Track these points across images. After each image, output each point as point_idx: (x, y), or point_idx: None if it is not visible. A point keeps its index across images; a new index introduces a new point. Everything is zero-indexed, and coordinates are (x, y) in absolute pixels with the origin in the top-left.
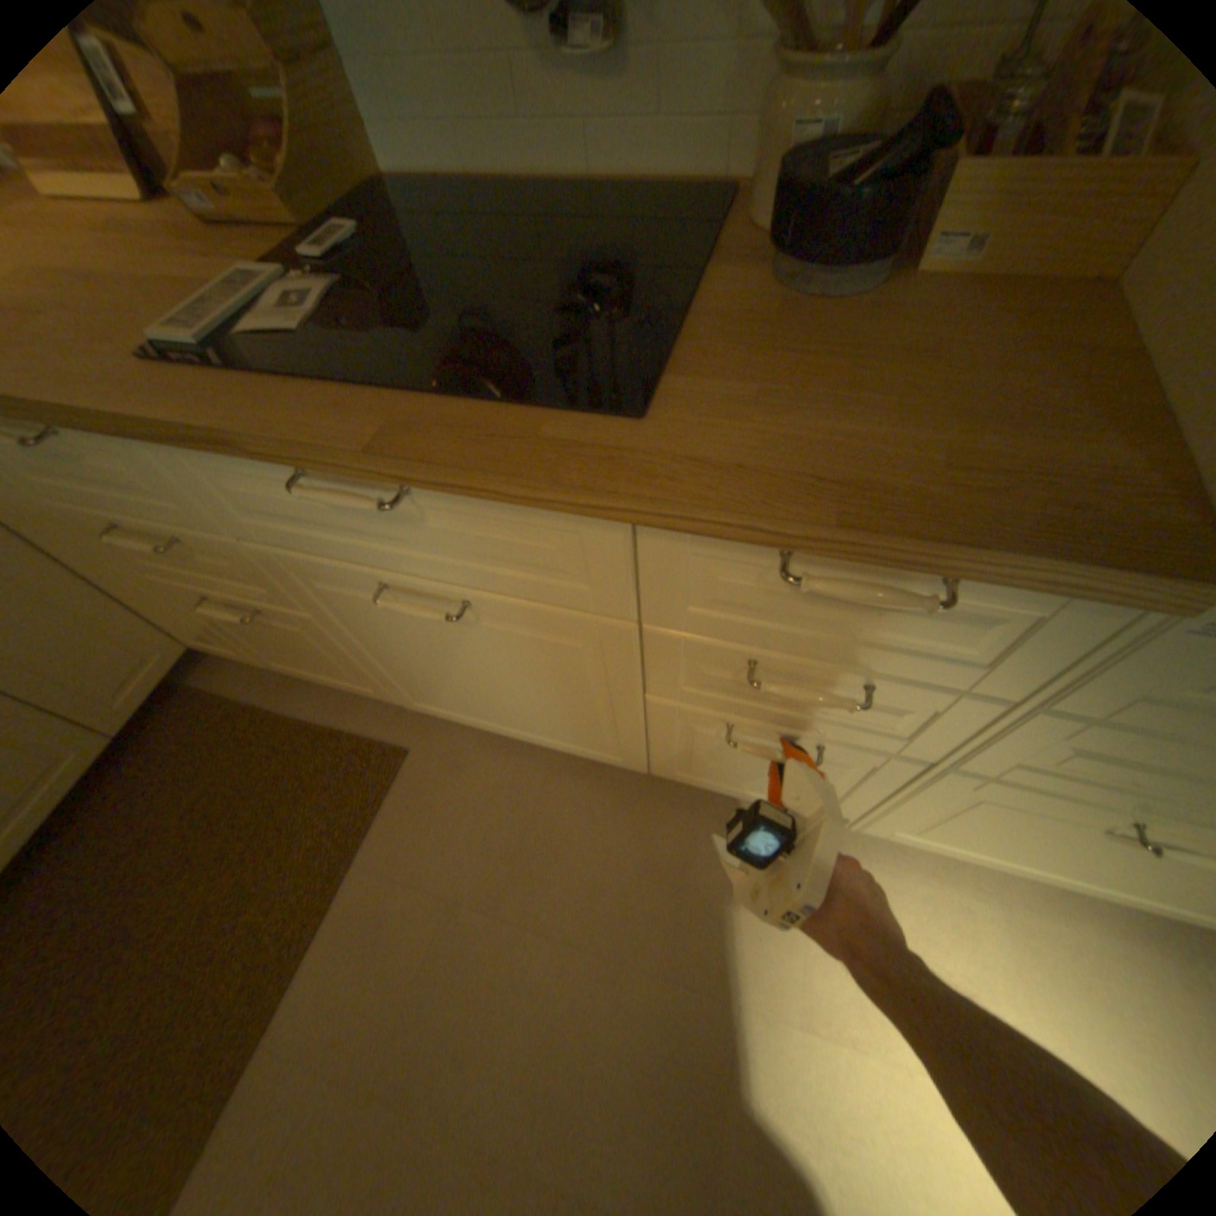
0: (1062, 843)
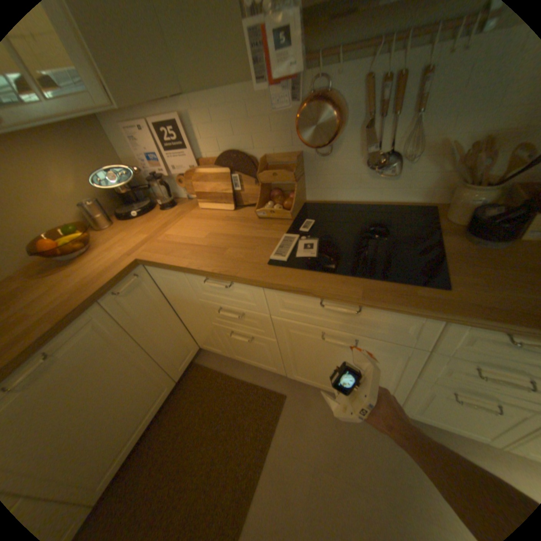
0: None
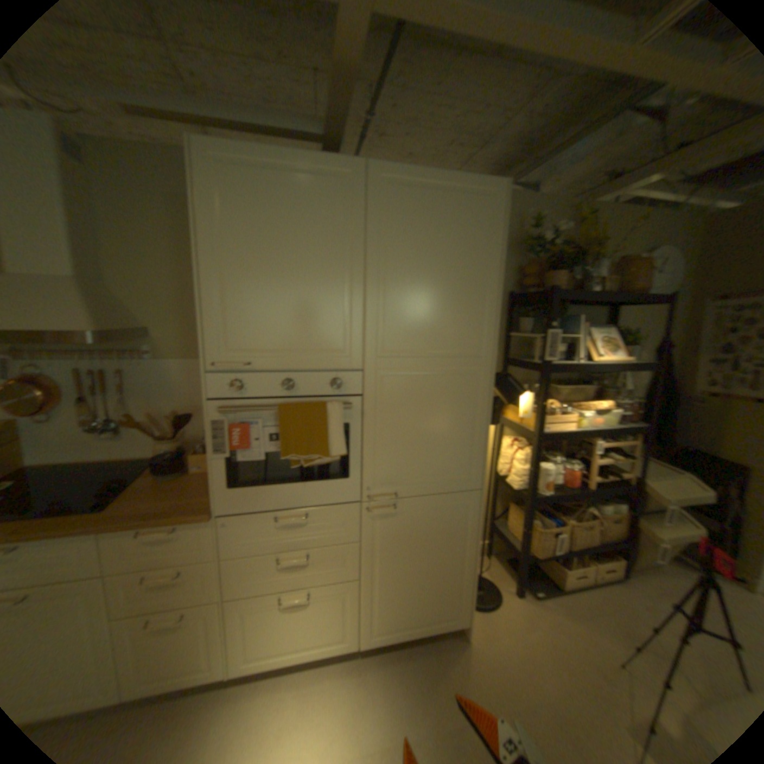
0: (277, 626)
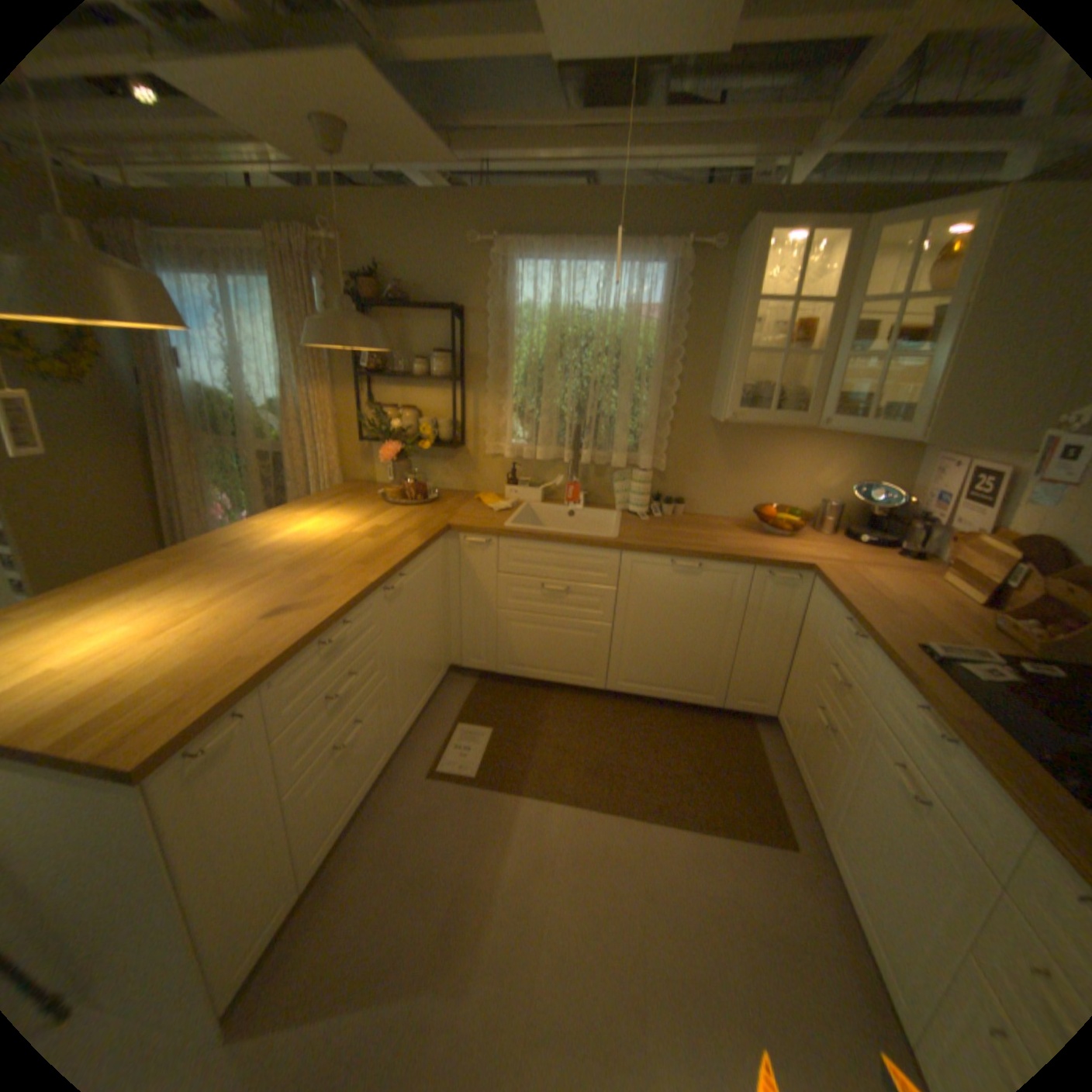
0: None
